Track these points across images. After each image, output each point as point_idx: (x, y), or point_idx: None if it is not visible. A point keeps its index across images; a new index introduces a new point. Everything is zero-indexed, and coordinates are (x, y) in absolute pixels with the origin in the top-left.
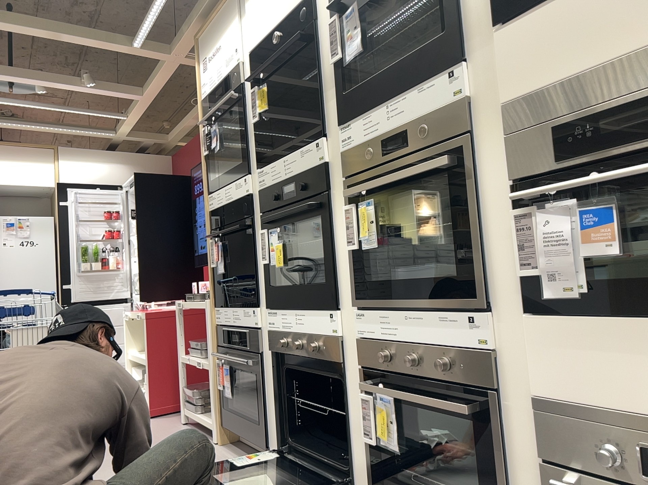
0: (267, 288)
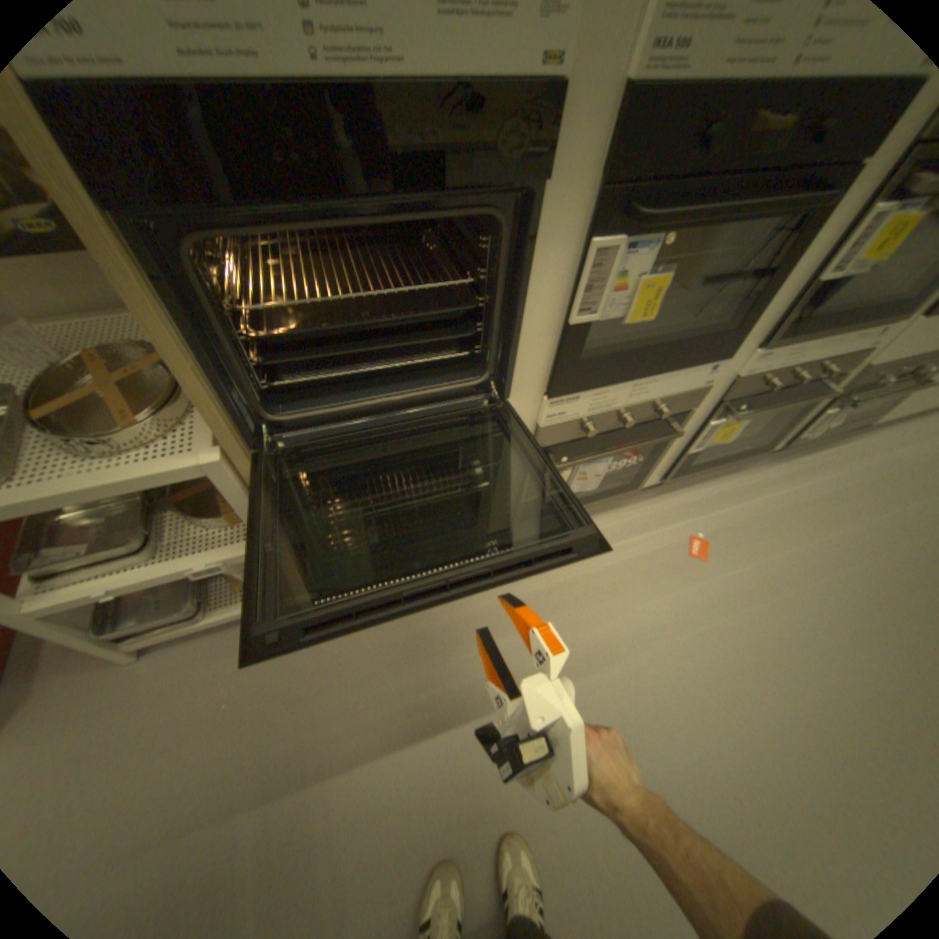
0: (562, 362)
